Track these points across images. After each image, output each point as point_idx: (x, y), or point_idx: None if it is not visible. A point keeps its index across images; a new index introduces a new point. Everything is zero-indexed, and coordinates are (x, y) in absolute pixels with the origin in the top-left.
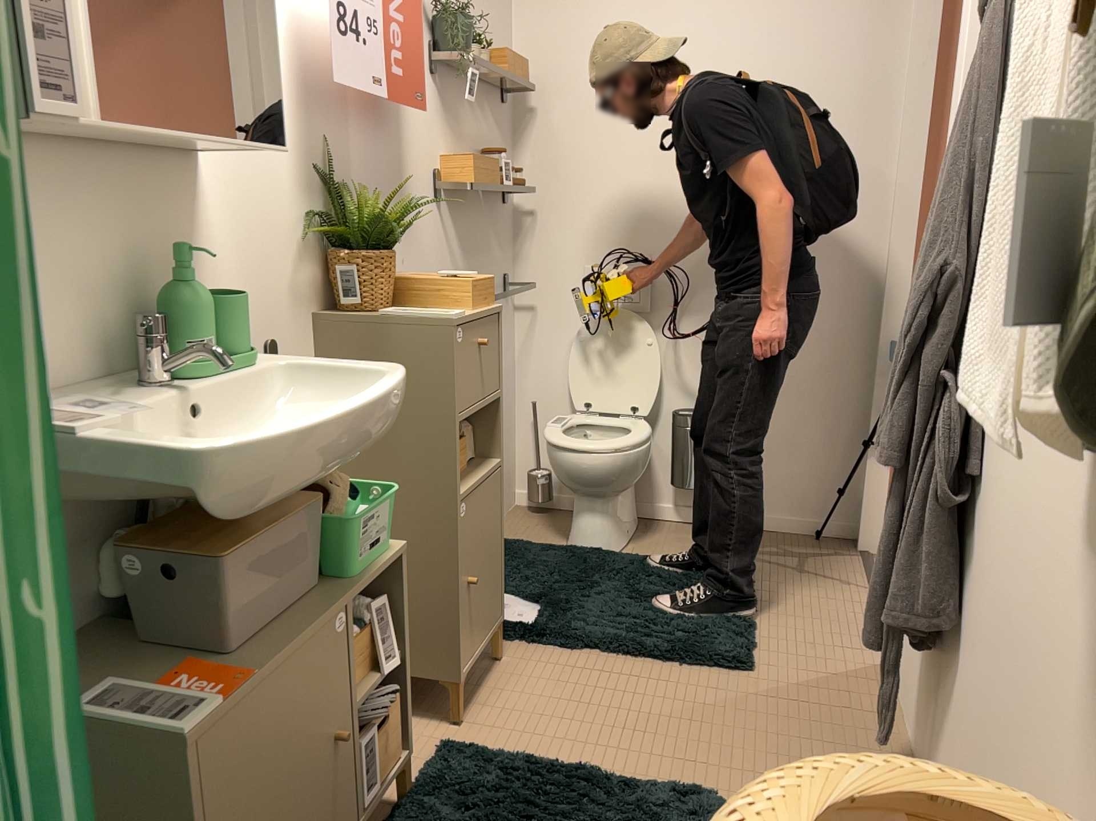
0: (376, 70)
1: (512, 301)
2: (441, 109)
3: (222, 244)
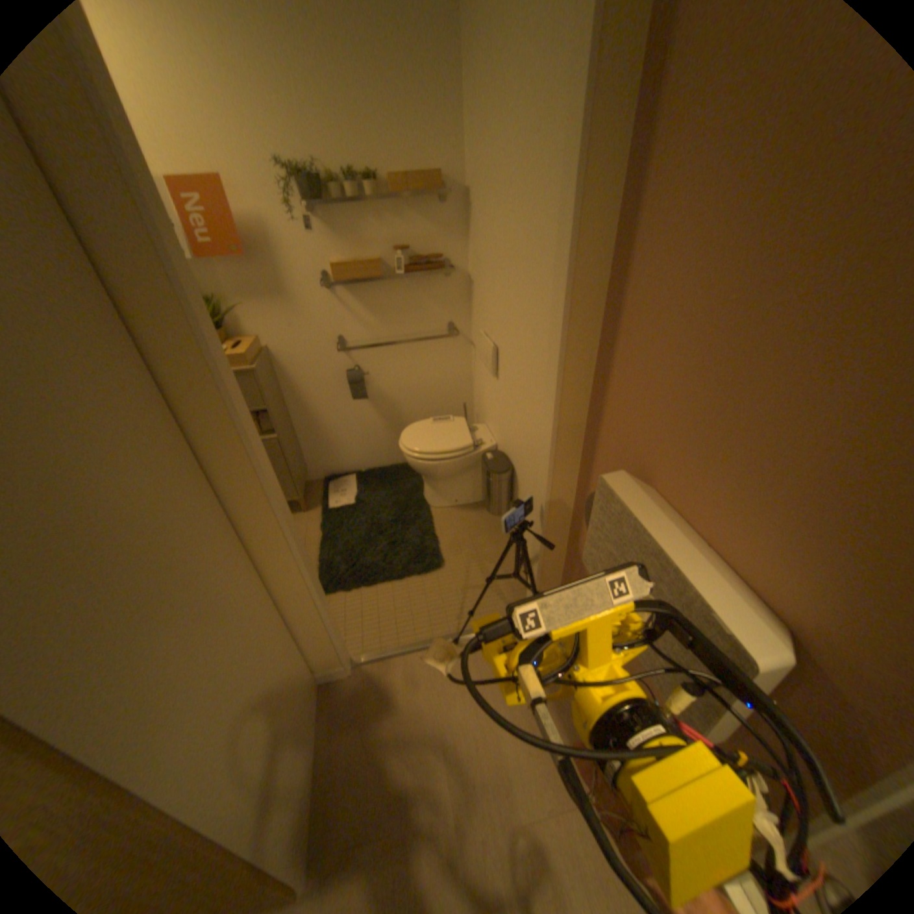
0: None
1: (463, 340)
2: (326, 232)
3: None
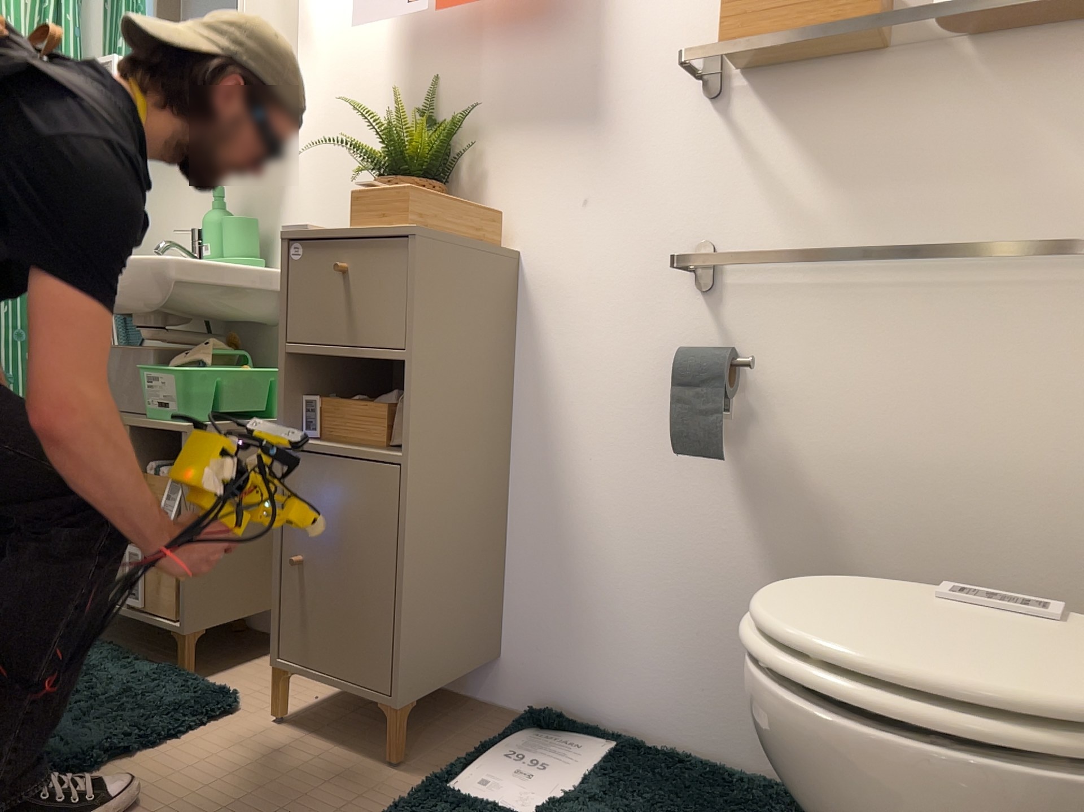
0: None
1: None
2: None
3: (308, 193)
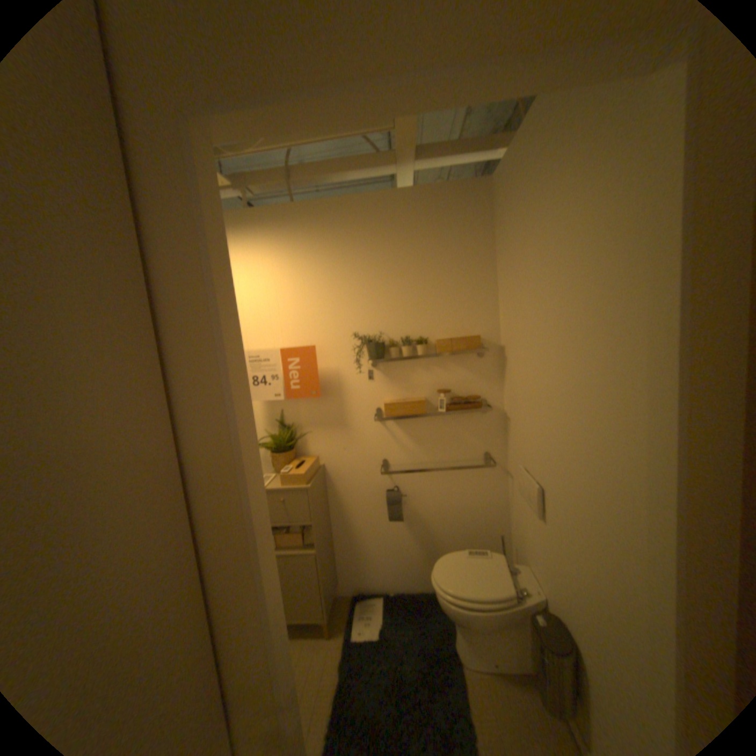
0: (275, 391)
1: (499, 469)
2: (384, 379)
3: None
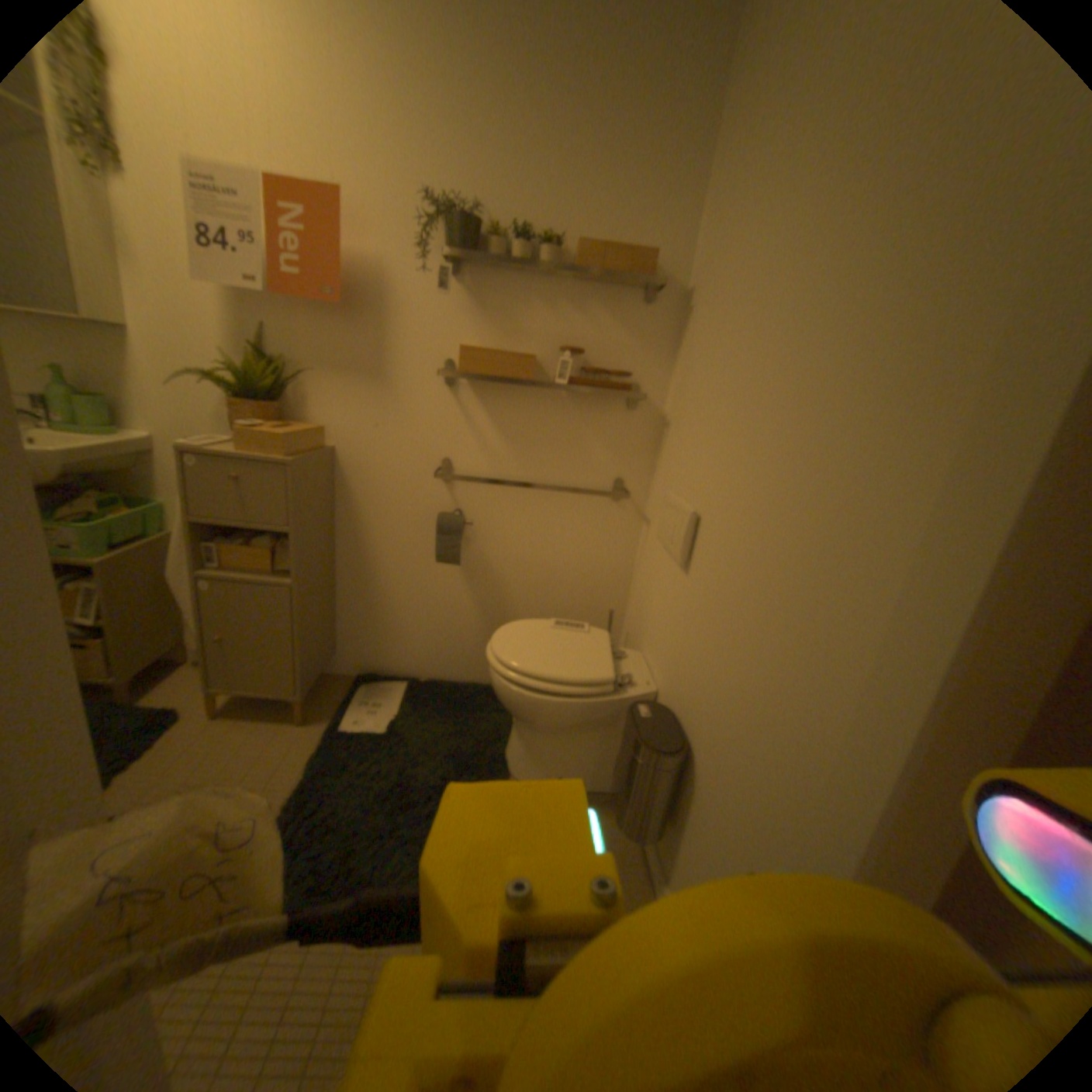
0: (247, 264)
1: (636, 506)
2: (471, 300)
3: (147, 375)
